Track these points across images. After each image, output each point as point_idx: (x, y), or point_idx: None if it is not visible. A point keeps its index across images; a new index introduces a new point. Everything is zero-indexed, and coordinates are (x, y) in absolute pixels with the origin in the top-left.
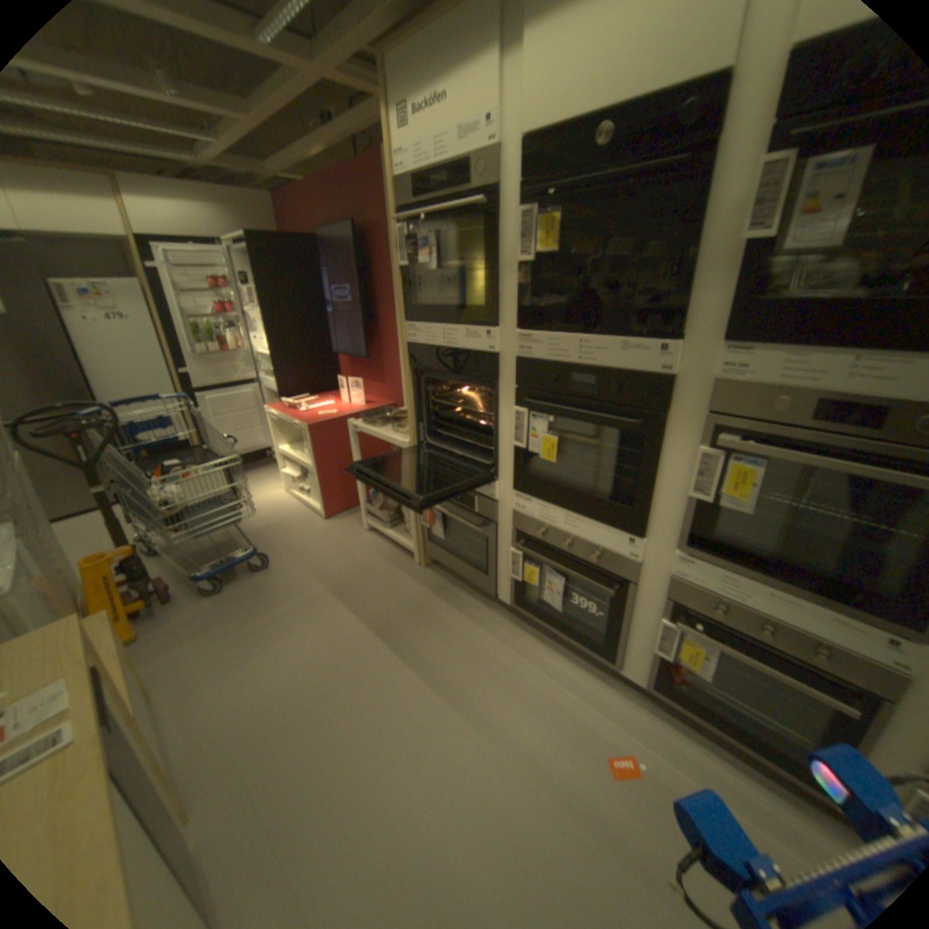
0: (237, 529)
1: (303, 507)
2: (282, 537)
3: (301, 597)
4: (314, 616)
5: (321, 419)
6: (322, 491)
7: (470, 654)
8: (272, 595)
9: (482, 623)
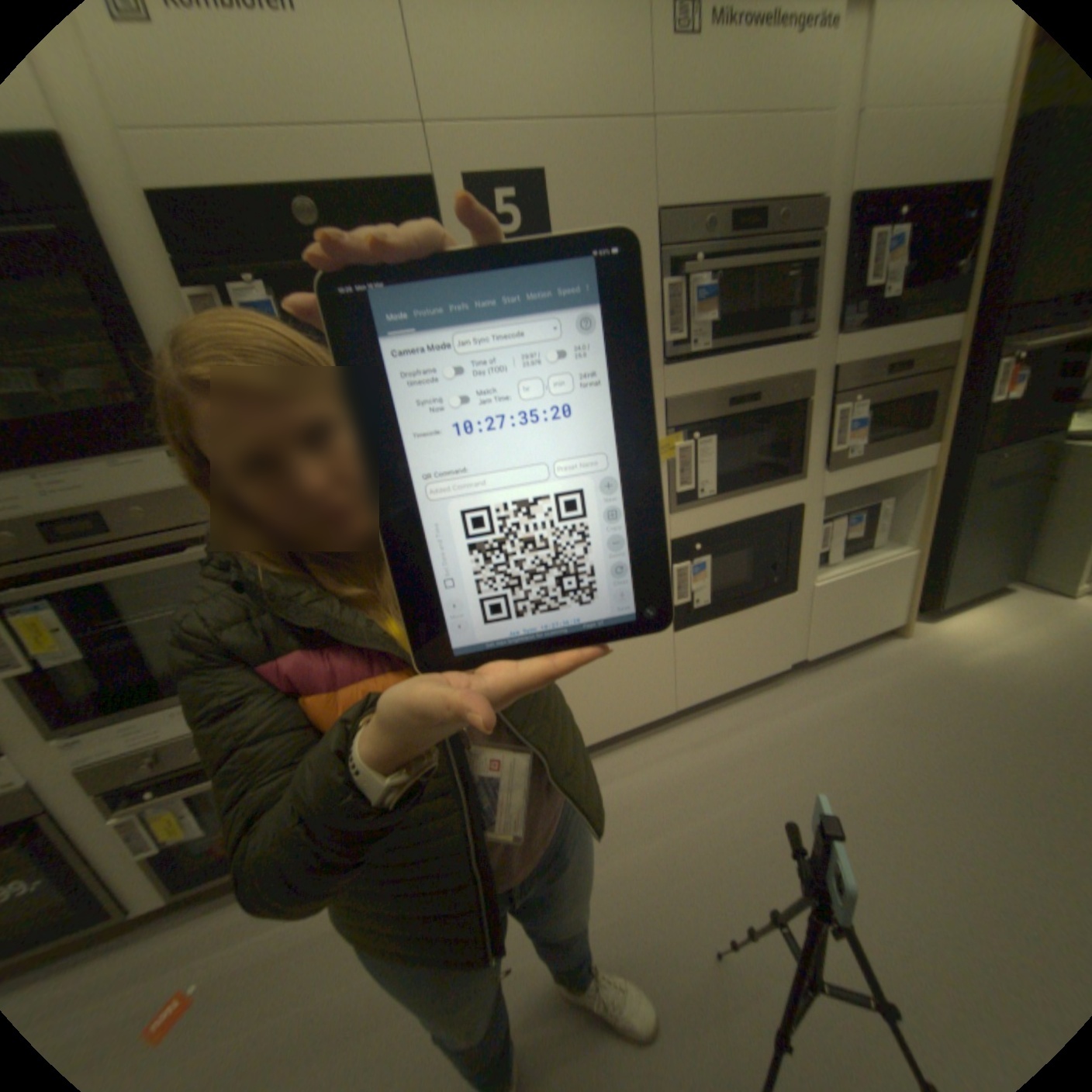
0: None
1: None
2: None
3: None
4: None
5: None
6: None
7: None
8: None
9: None
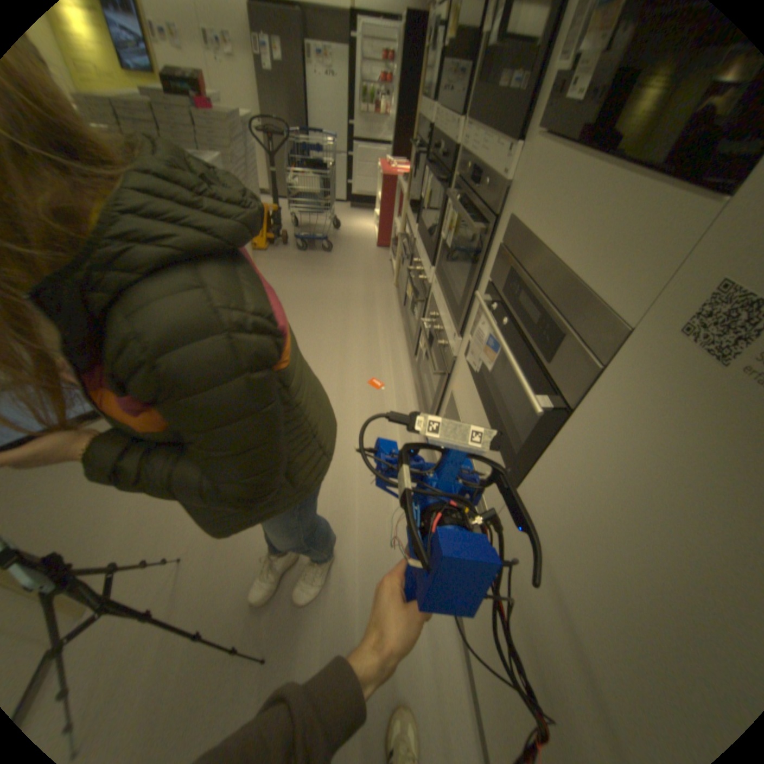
0: (336, 234)
1: (374, 238)
2: (350, 246)
3: (332, 270)
4: (329, 279)
5: (396, 176)
6: (380, 227)
7: (370, 324)
8: (322, 264)
9: (391, 319)
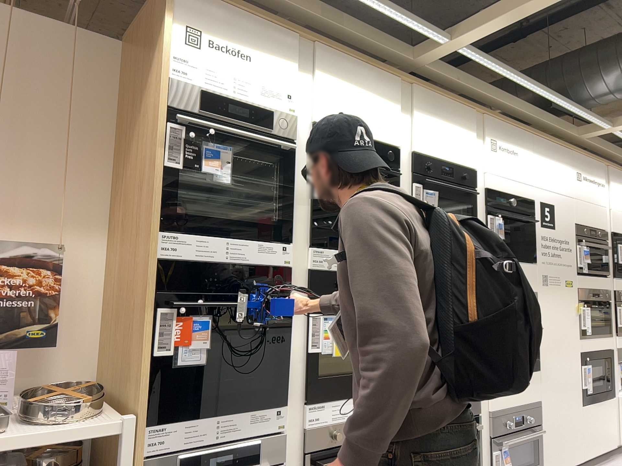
0: None
1: None
2: None
3: None
4: None
5: None
6: None
7: None
8: None
9: None
